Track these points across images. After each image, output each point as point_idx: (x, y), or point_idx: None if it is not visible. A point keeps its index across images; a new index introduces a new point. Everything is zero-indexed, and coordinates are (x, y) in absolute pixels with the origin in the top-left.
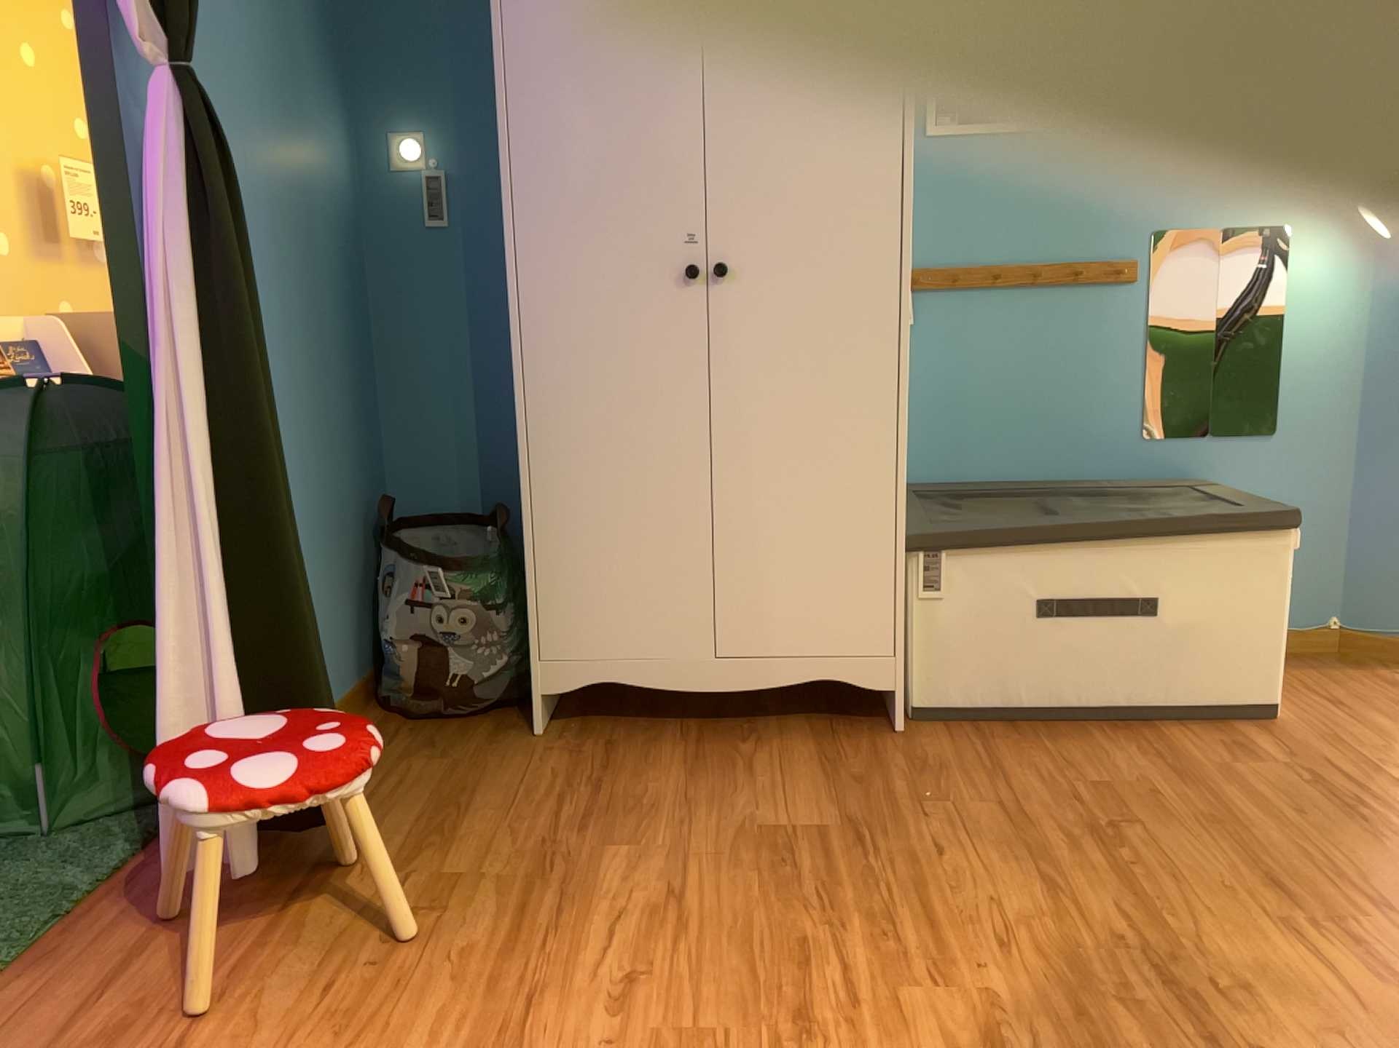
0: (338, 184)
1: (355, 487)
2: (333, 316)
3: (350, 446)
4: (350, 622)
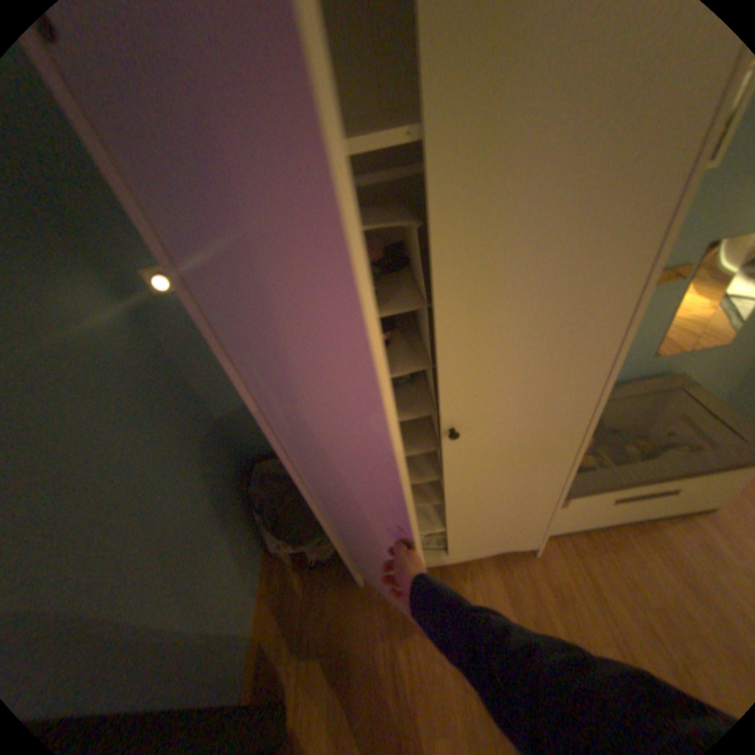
0: (112, 340)
1: (221, 487)
2: (159, 433)
3: (209, 474)
4: (247, 543)
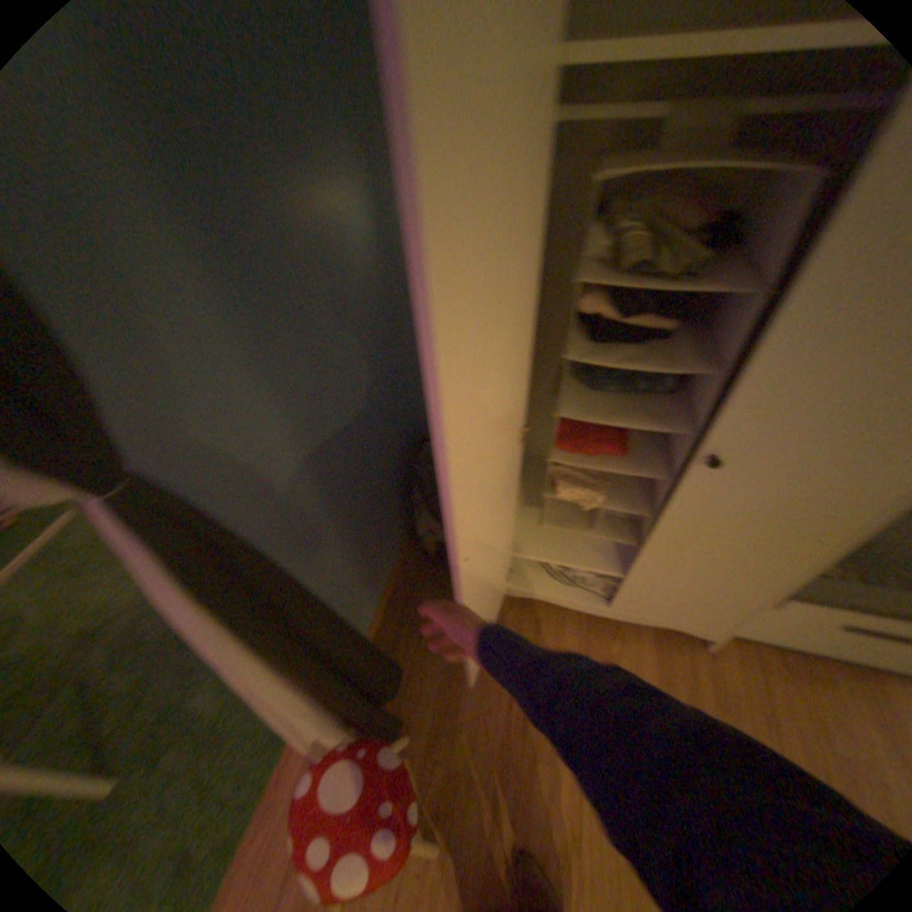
0: (357, 252)
1: (393, 451)
2: (367, 369)
3: (389, 432)
4: (397, 517)
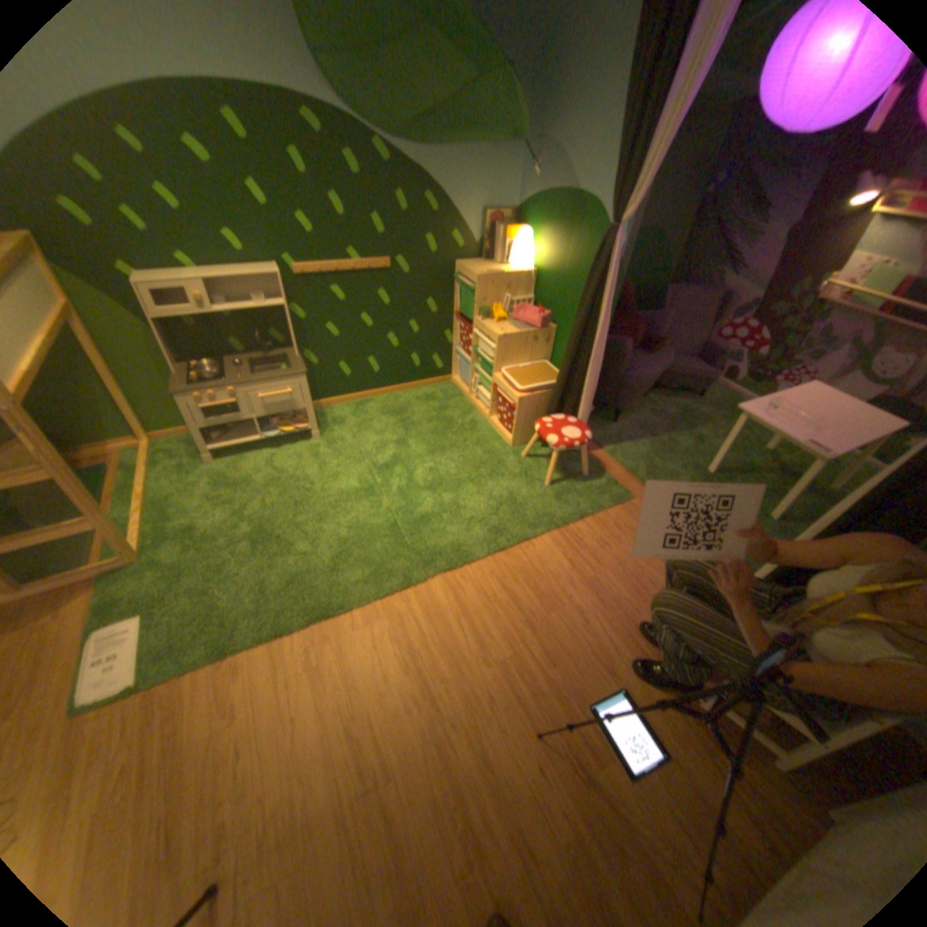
0: None
1: None
2: None
3: None
4: None
